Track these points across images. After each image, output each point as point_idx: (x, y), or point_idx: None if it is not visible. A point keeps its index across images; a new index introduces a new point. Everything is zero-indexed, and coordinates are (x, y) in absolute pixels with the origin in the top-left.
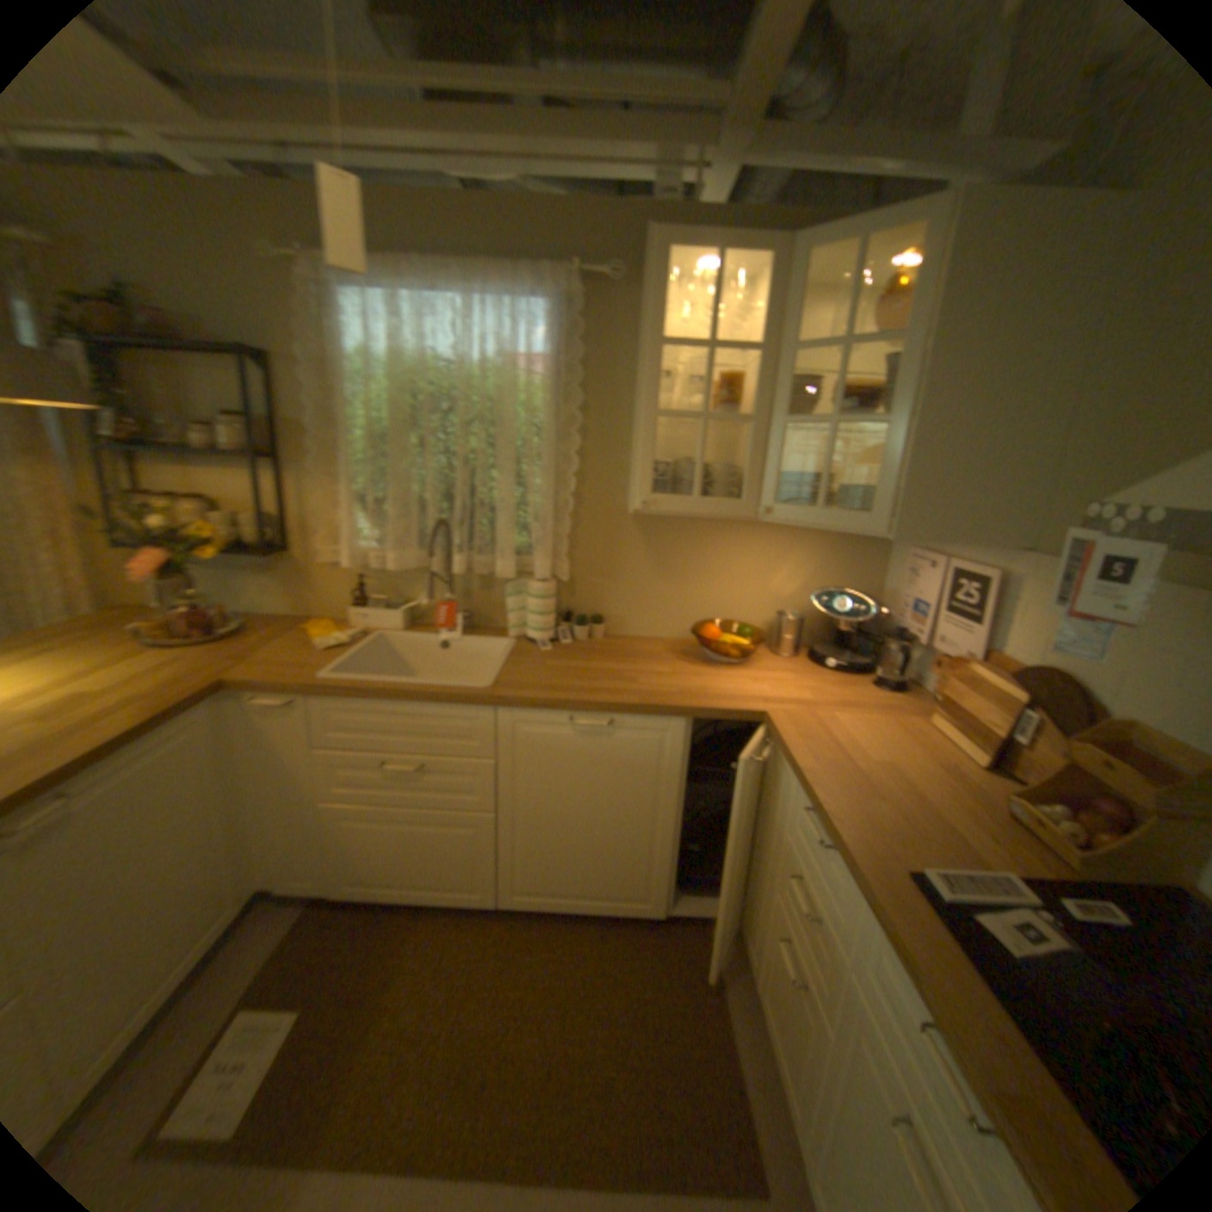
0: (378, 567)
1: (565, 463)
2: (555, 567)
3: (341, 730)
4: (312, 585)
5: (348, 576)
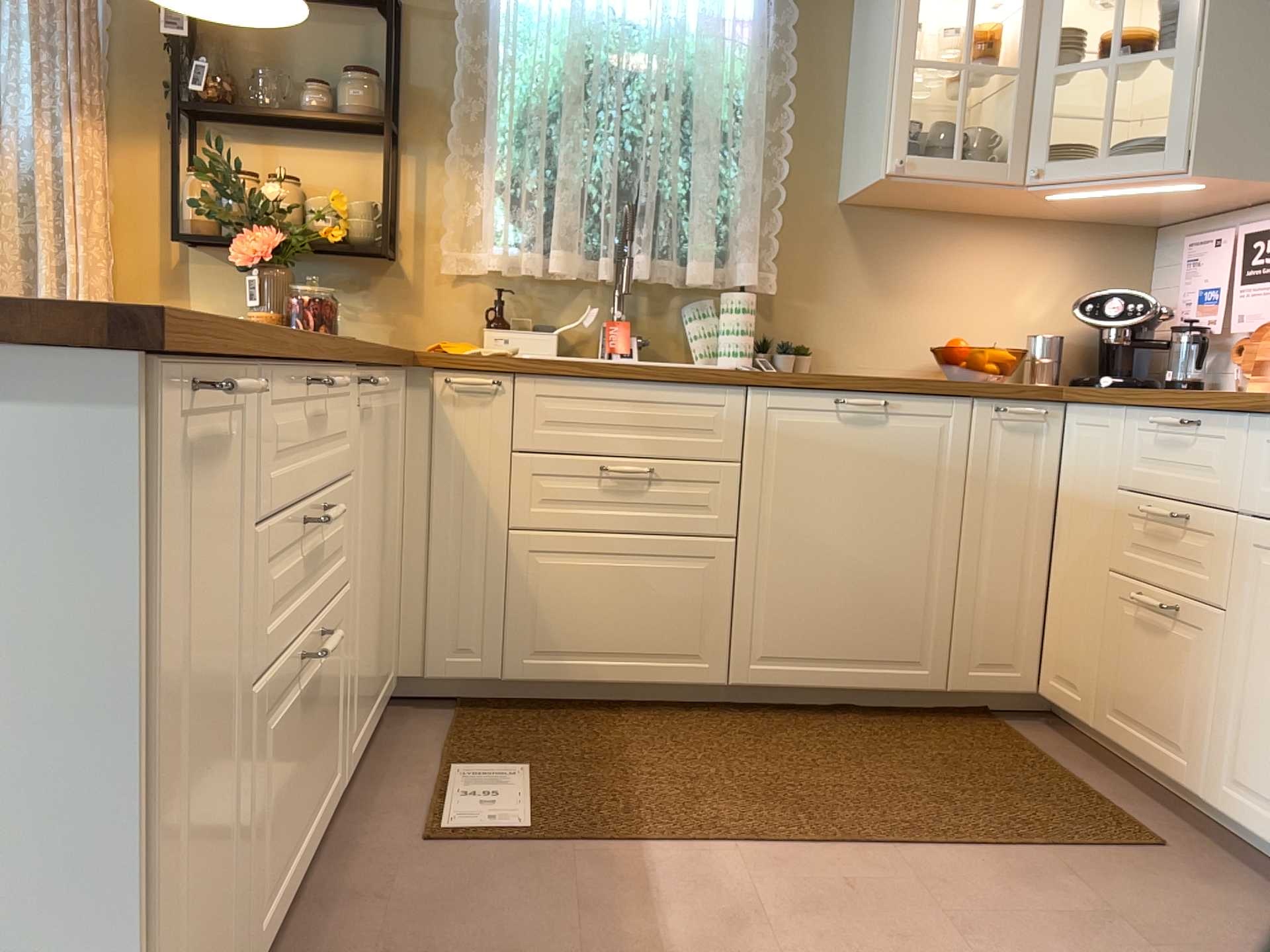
0: (535, 271)
1: (772, 146)
2: (753, 279)
3: (556, 421)
4: (429, 307)
5: (479, 293)
